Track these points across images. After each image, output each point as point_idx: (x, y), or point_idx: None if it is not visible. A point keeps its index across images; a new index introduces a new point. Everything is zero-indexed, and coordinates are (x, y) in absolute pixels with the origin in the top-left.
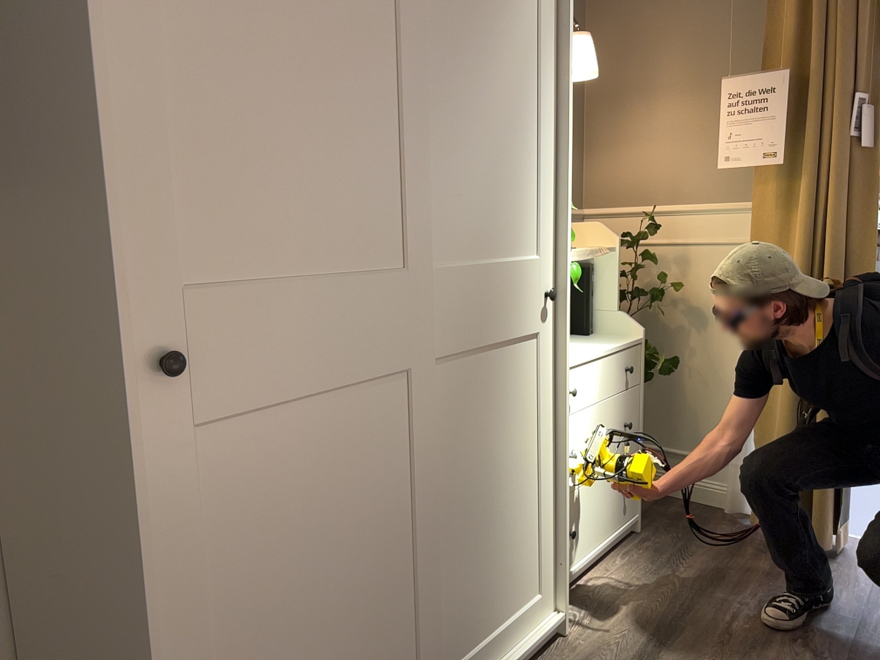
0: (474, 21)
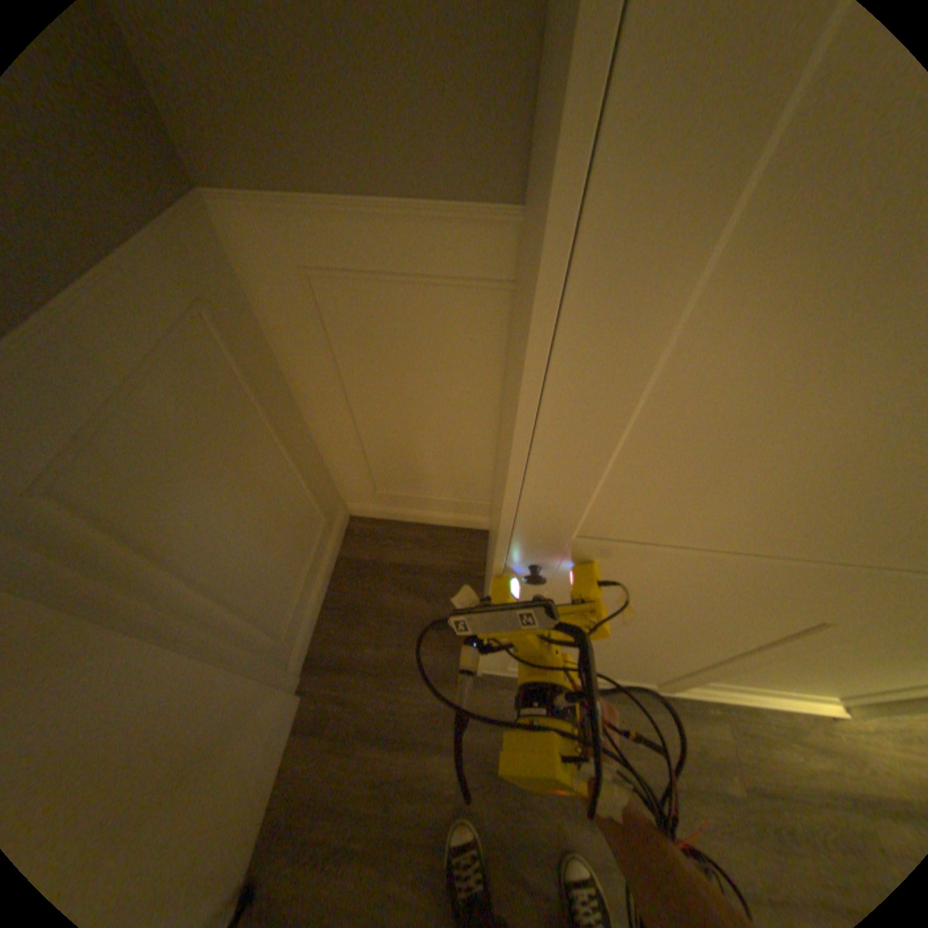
0: None
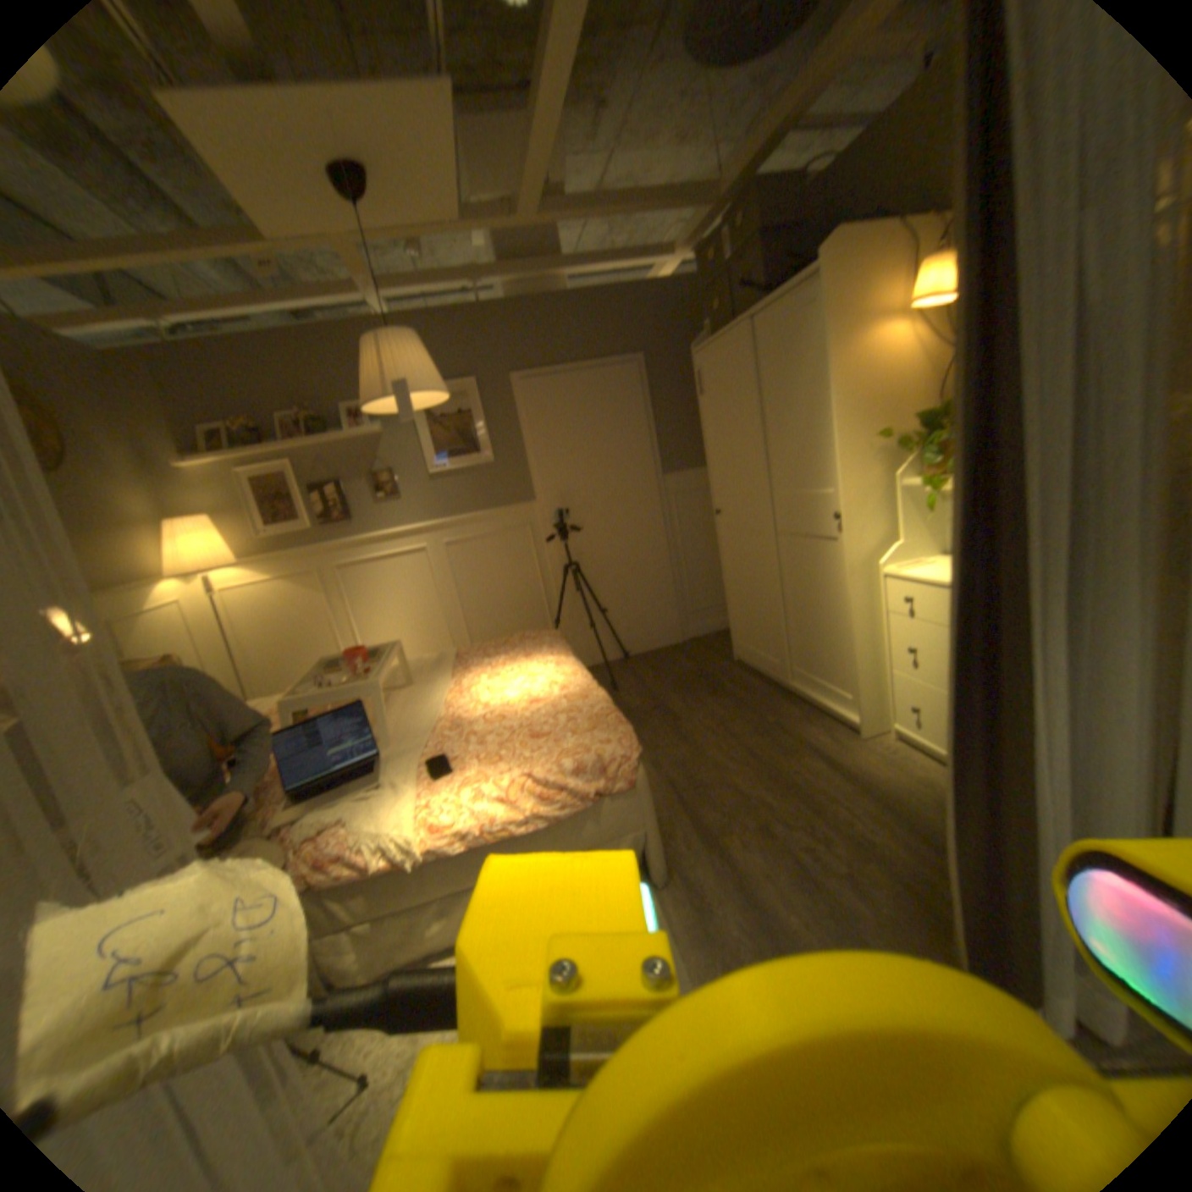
0: (784, 374)
